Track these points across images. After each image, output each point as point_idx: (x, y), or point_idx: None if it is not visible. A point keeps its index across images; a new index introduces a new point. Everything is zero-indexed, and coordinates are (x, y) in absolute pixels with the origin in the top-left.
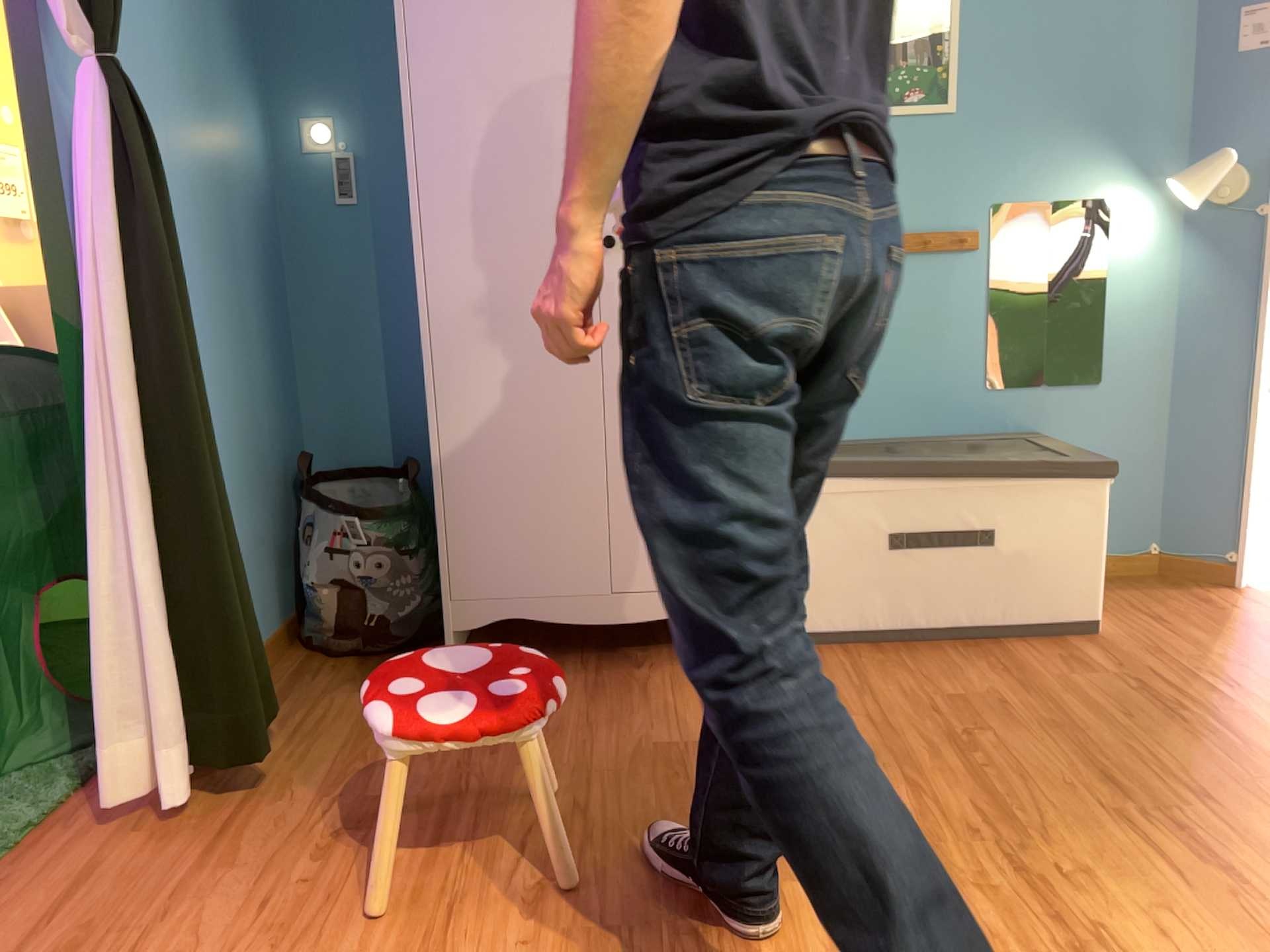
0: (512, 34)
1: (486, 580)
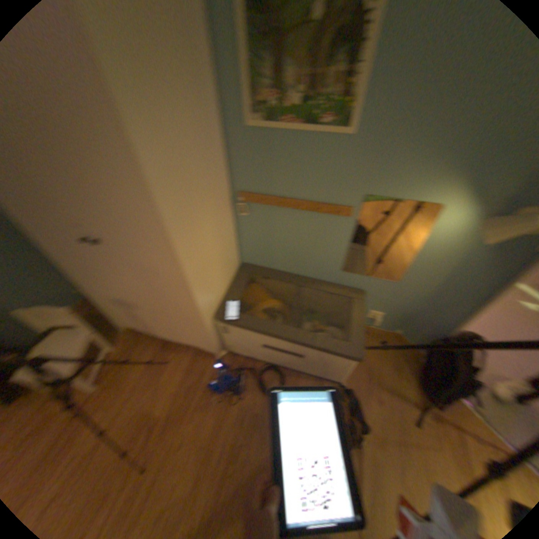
0: None
1: (124, 319)
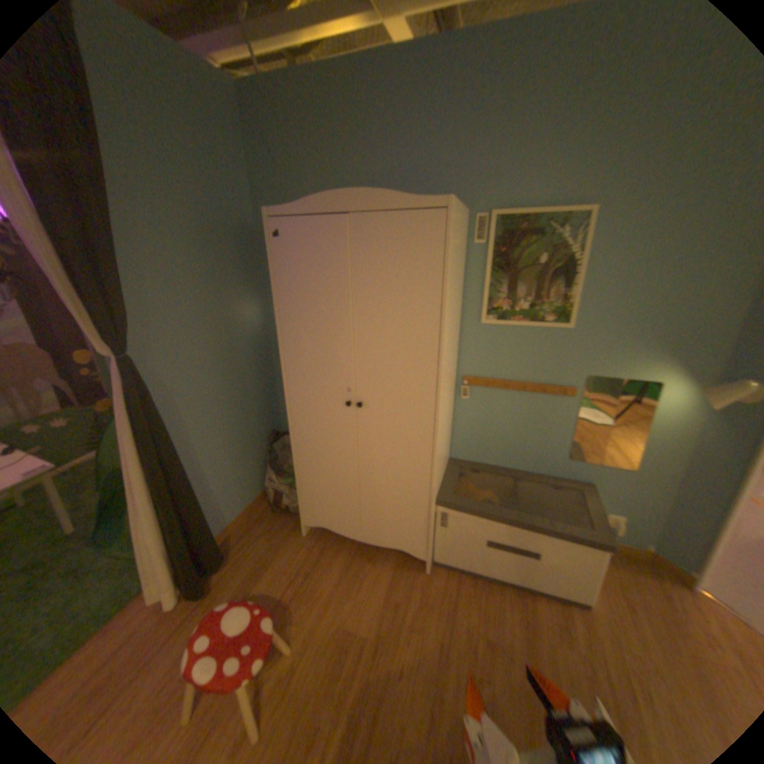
0: (321, 309)
1: (317, 514)
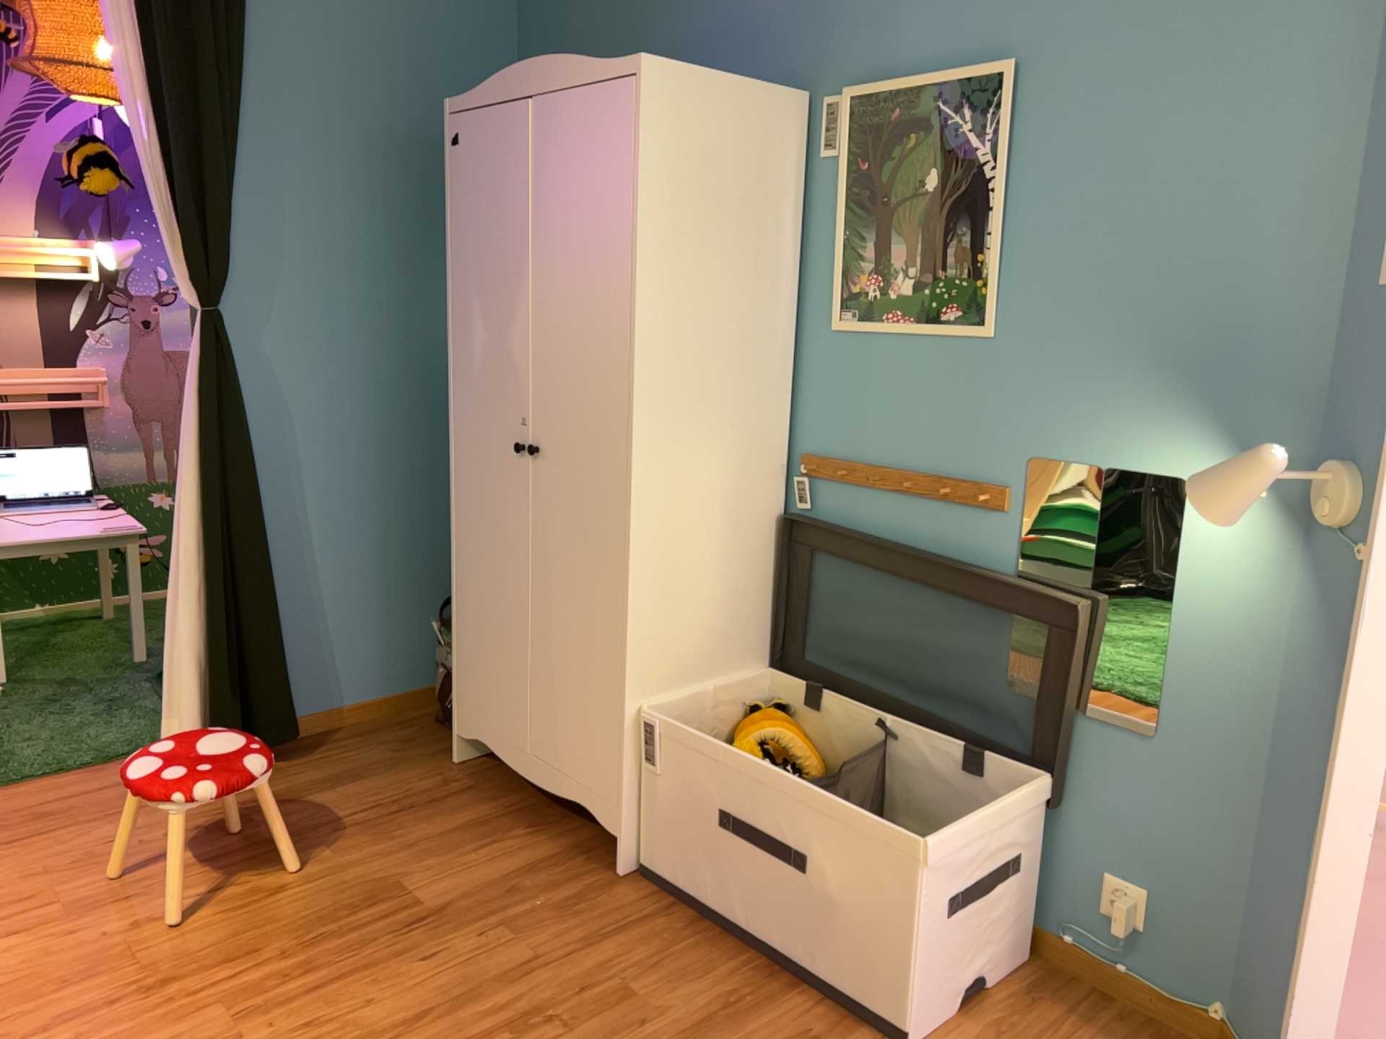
0: (496, 265)
1: (471, 706)
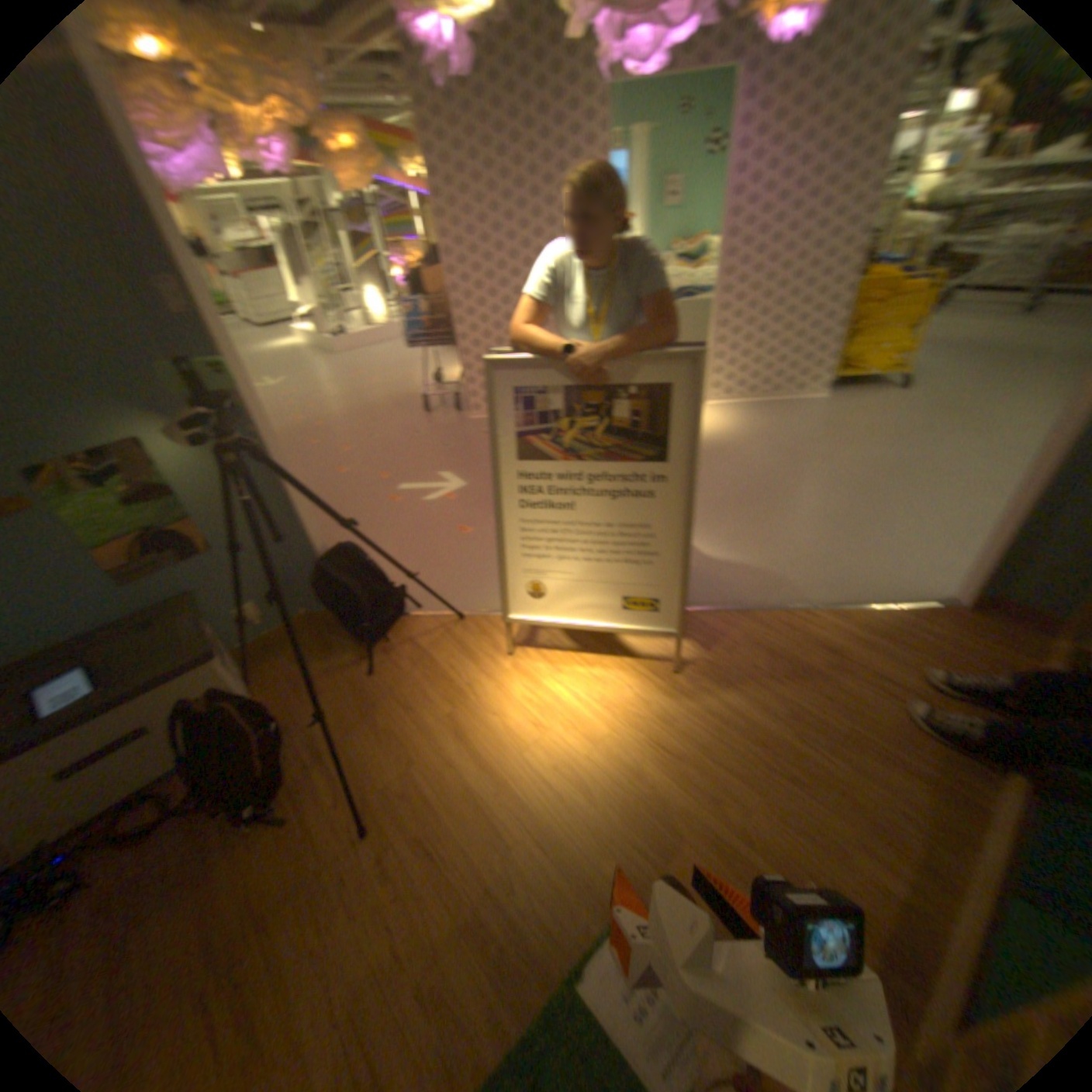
0: None
1: None
